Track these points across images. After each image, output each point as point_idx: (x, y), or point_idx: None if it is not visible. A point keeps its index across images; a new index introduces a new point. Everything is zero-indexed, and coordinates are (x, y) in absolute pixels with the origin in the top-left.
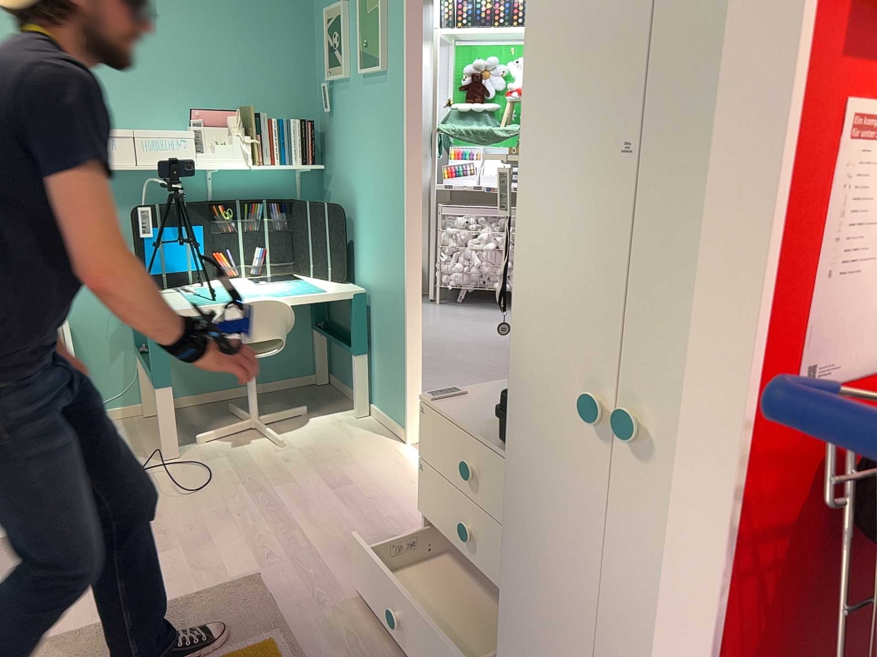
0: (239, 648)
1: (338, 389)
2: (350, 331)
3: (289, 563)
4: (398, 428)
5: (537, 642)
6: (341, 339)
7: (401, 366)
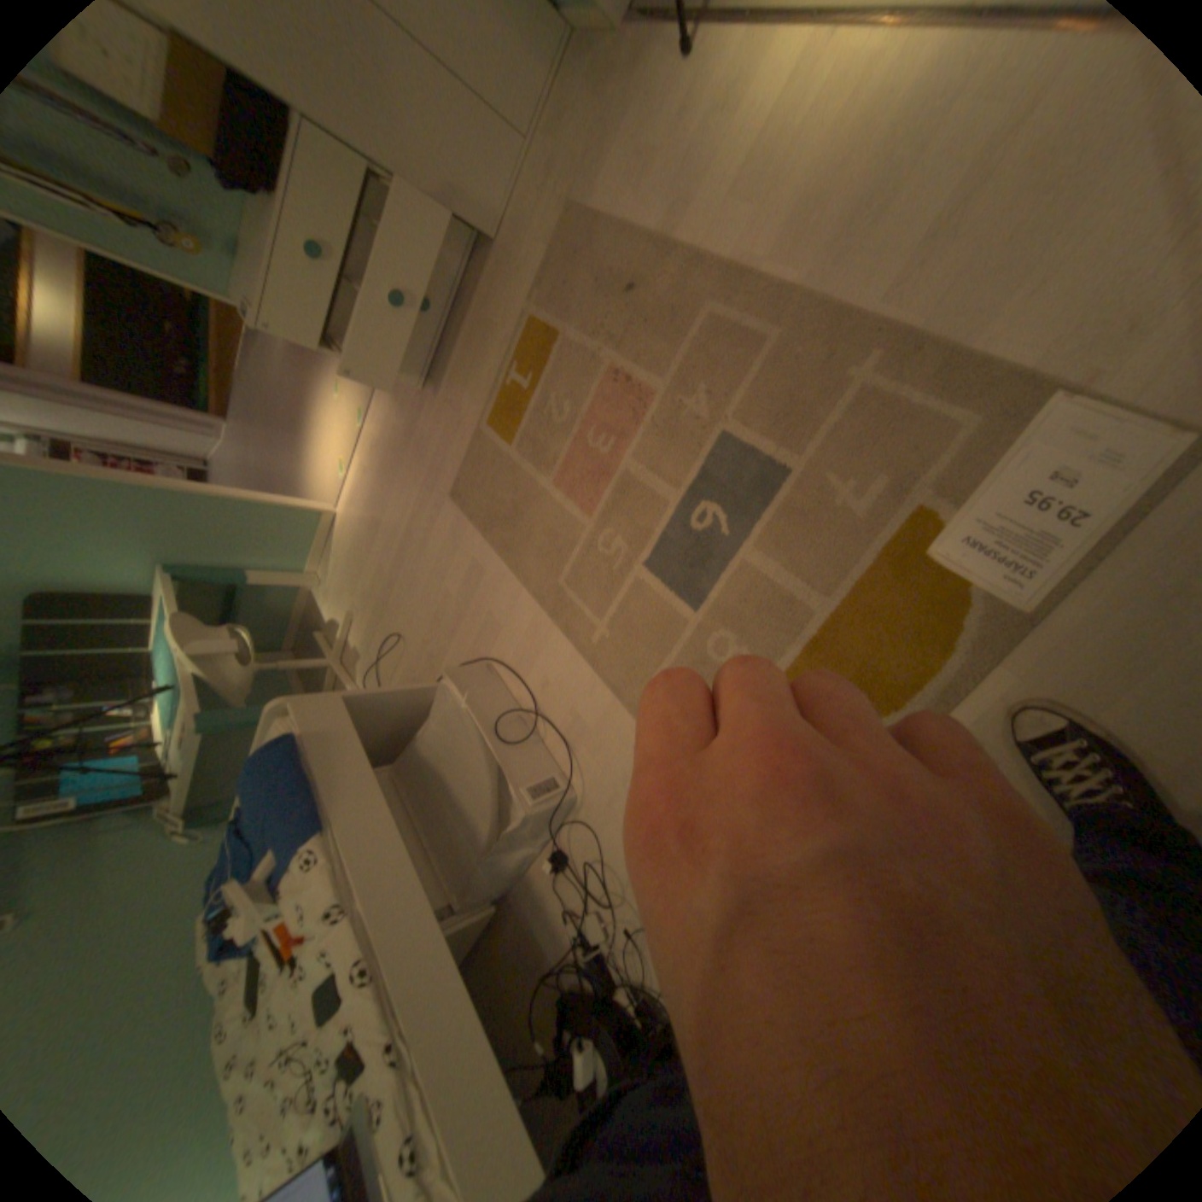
0: (494, 436)
1: (294, 632)
2: (218, 607)
3: (435, 481)
4: (318, 521)
5: (422, 130)
6: (229, 618)
7: (247, 509)
